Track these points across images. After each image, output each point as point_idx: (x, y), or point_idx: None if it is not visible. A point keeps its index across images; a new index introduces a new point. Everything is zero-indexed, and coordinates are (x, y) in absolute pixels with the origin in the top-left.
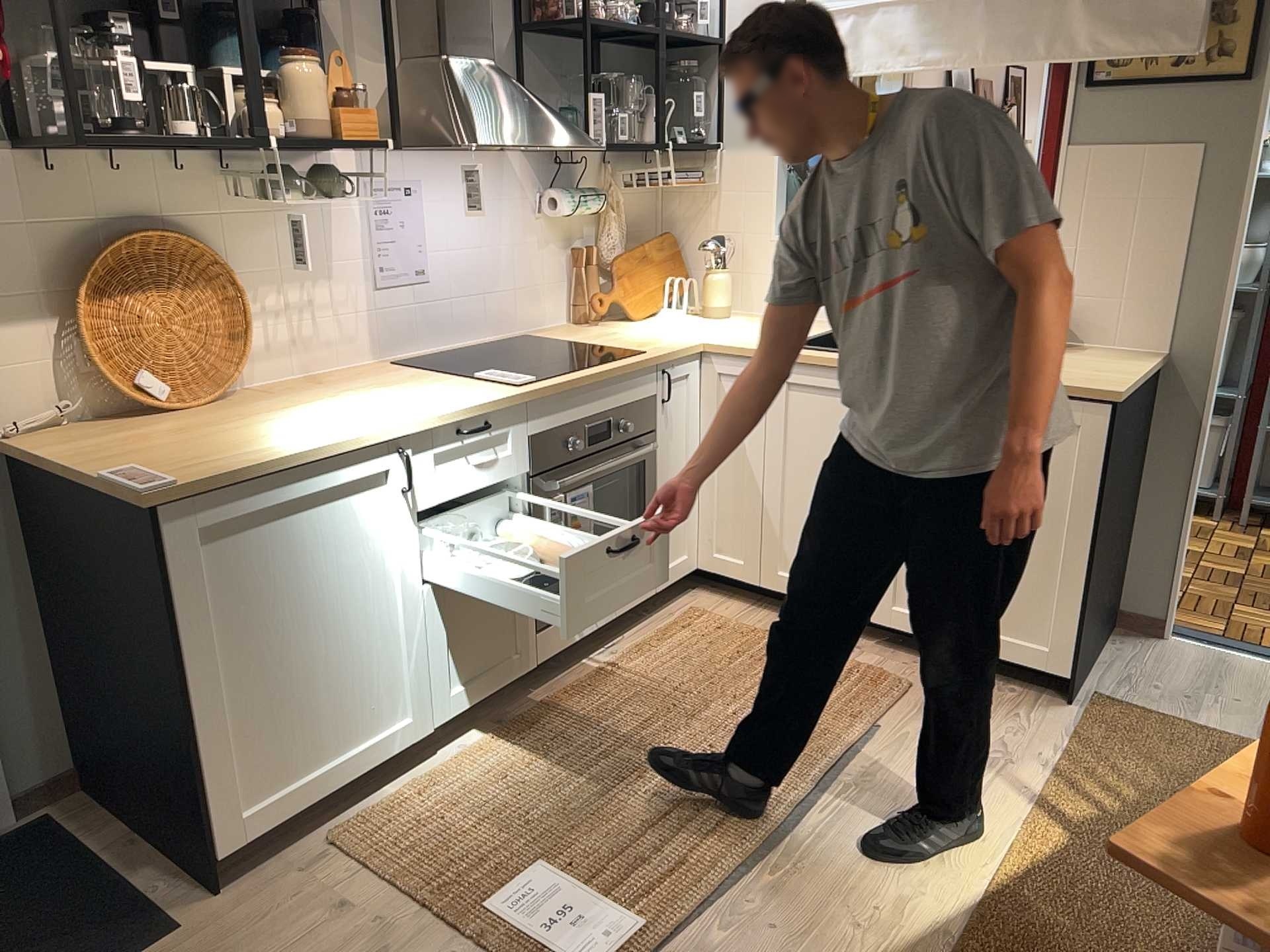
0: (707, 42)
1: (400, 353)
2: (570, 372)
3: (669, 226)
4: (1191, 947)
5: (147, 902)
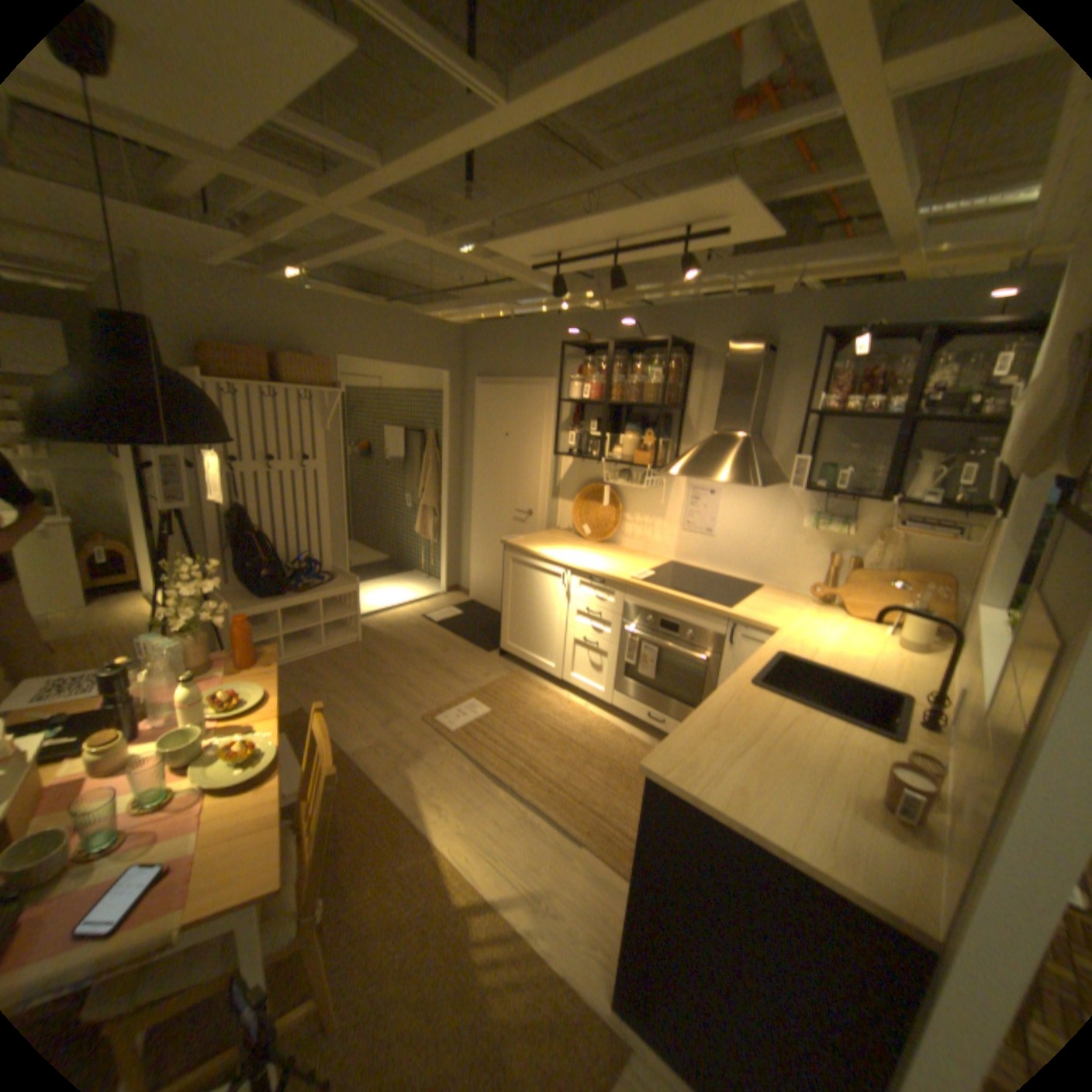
0: (996, 421)
1: (688, 561)
2: (662, 588)
3: (981, 575)
4: (359, 920)
5: (500, 647)
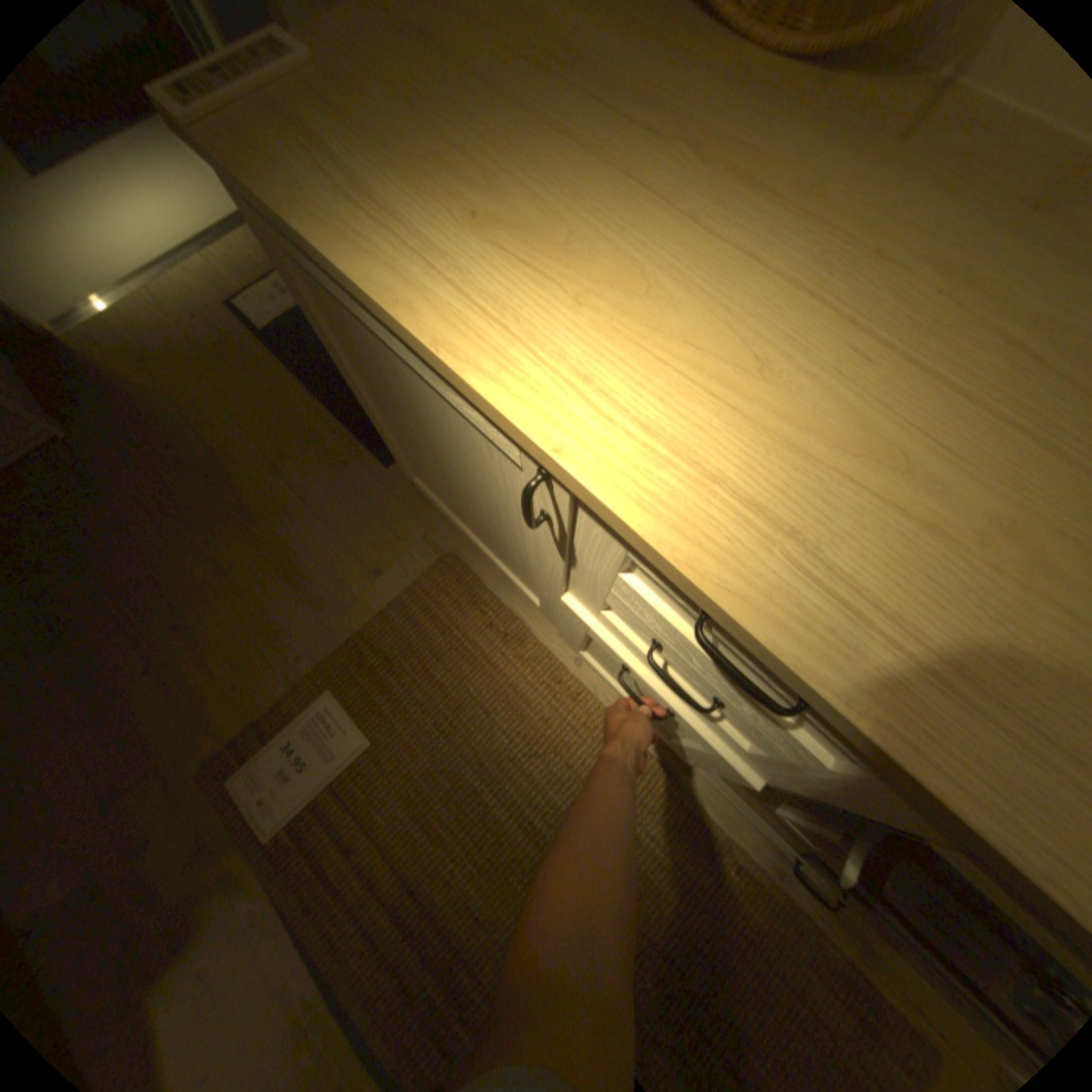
0: None
1: None
2: None
3: None
4: None
5: None
